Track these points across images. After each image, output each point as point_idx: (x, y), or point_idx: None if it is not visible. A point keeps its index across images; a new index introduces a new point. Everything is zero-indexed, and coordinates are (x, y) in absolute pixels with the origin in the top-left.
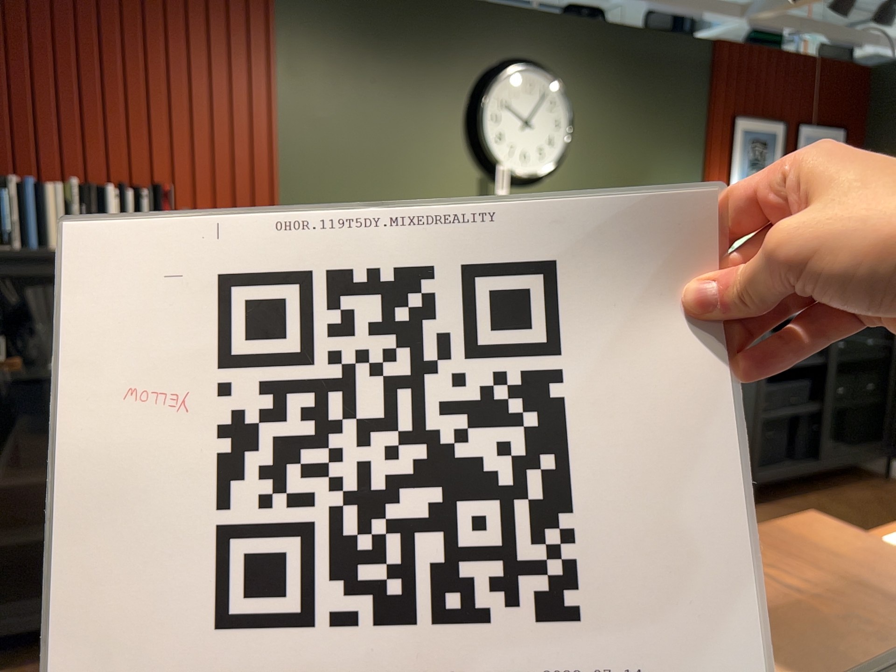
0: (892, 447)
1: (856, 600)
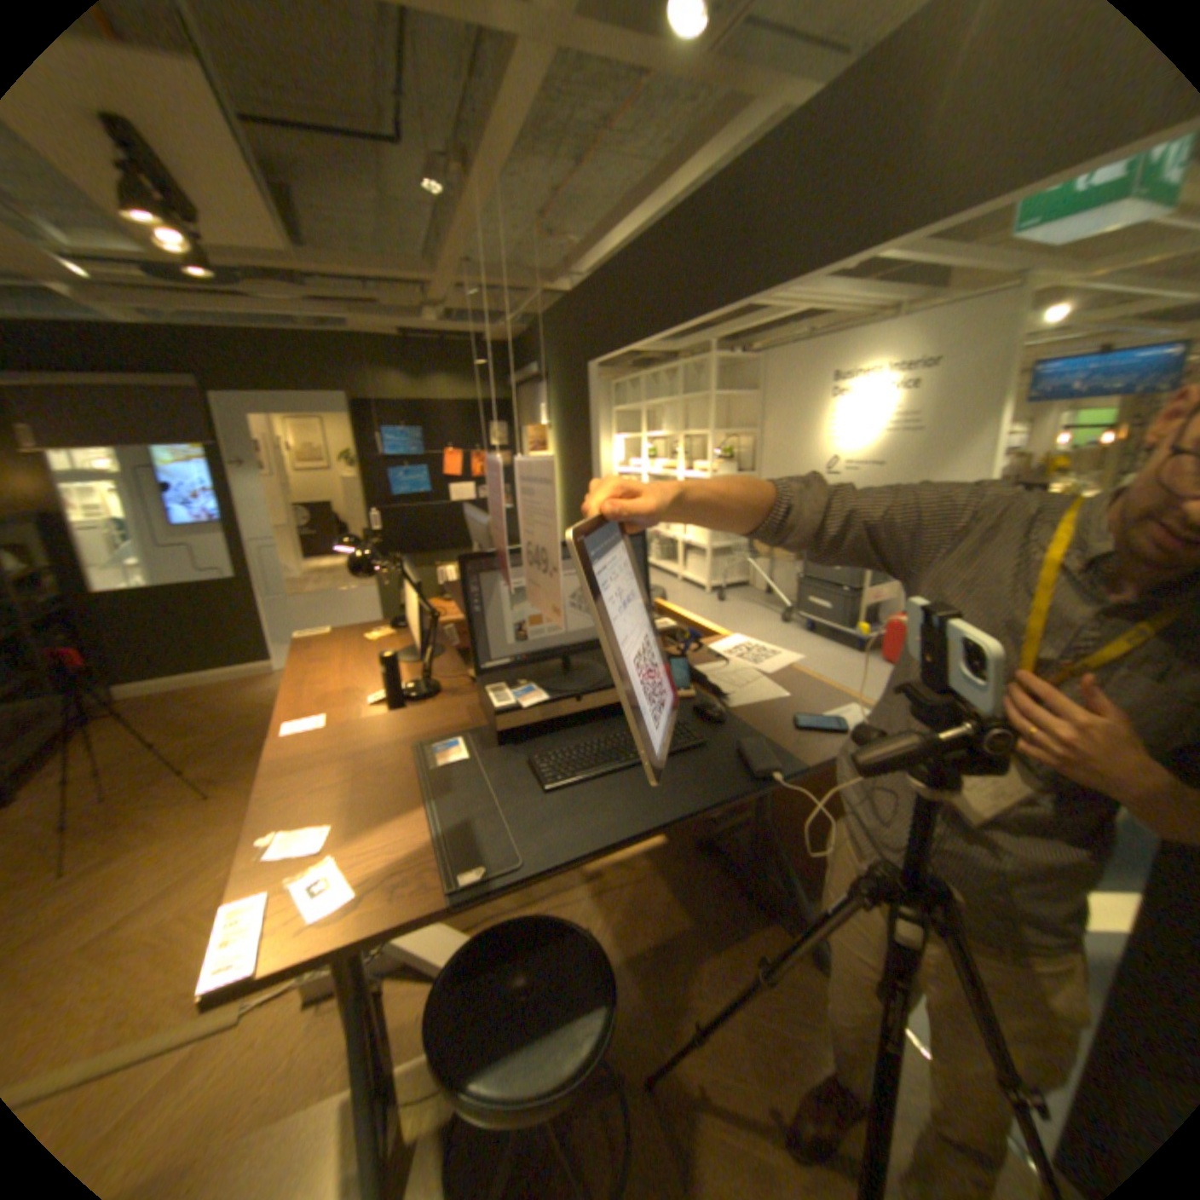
0: (99, 680)
1: (353, 758)
